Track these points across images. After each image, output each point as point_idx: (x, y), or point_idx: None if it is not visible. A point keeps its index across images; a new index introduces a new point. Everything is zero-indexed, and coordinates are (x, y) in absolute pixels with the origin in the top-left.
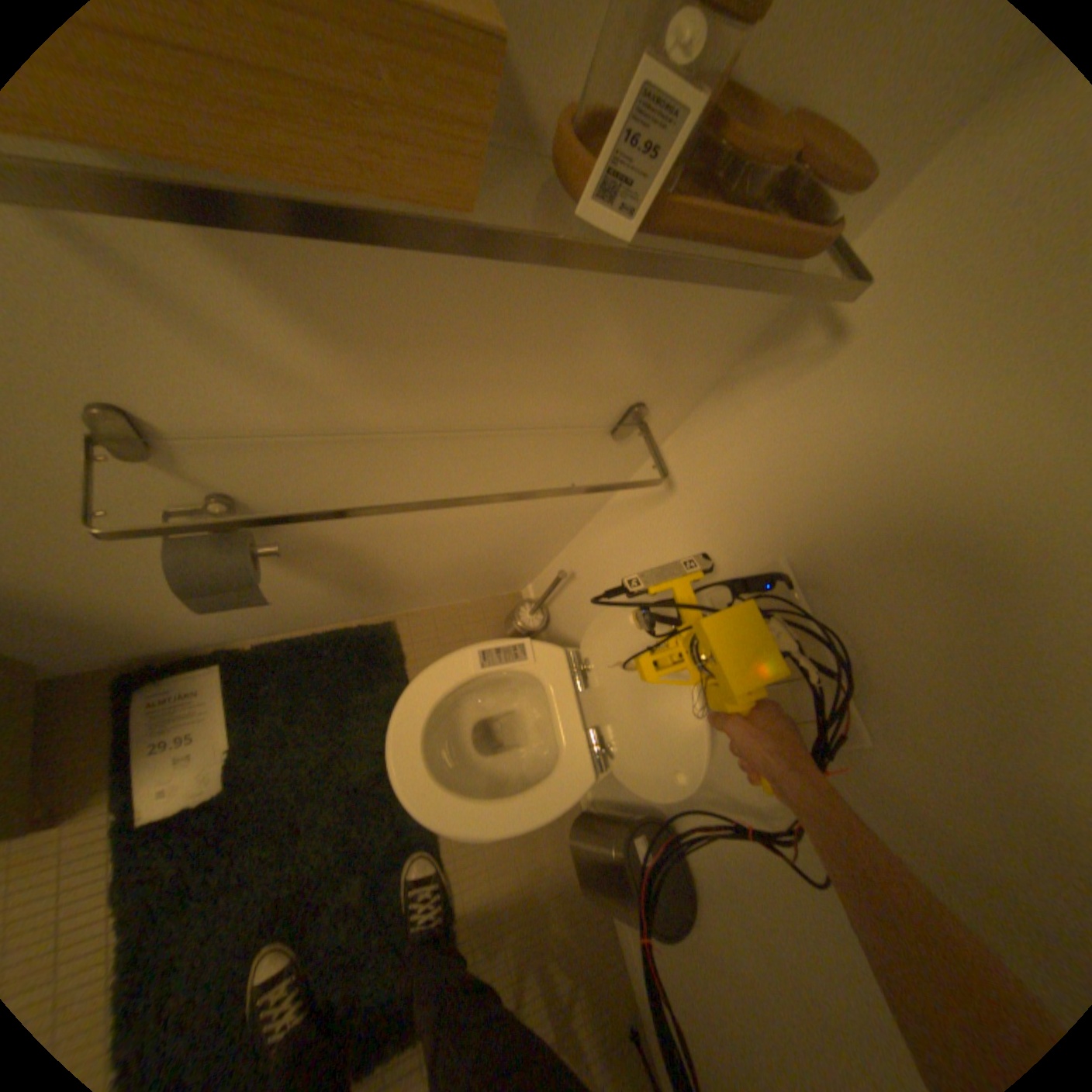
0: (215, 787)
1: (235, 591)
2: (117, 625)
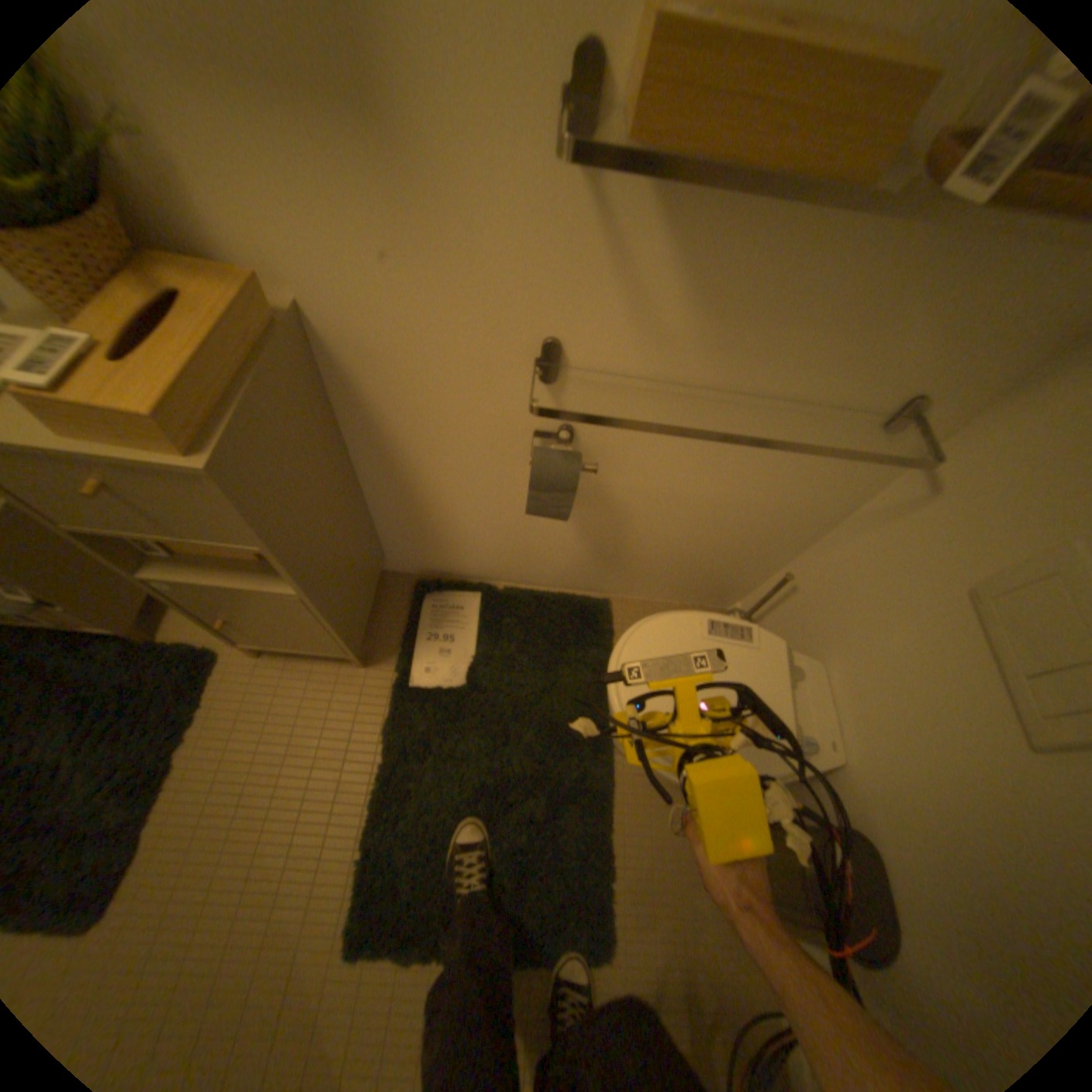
0: (461, 681)
1: (560, 494)
2: (446, 533)
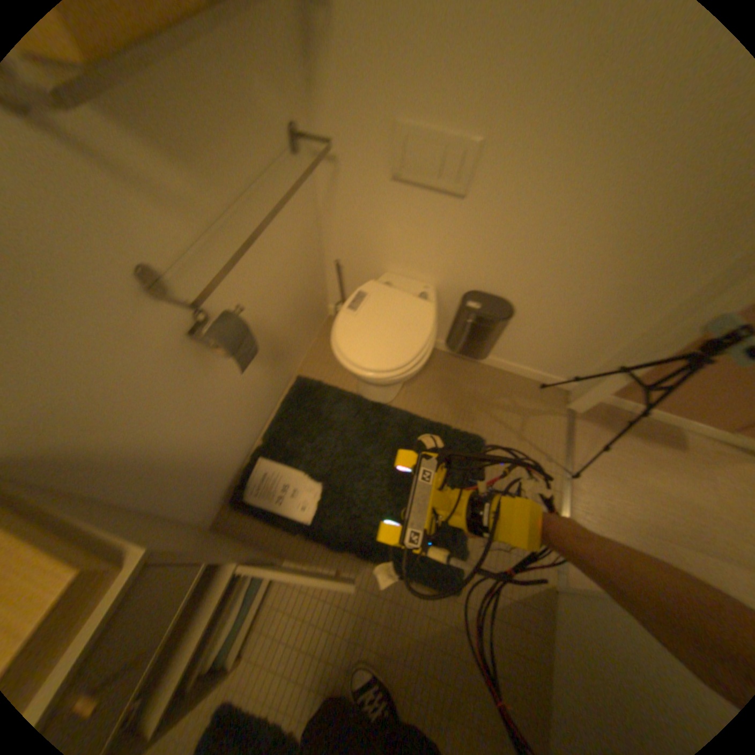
0: (318, 487)
1: (246, 338)
2: (208, 459)
